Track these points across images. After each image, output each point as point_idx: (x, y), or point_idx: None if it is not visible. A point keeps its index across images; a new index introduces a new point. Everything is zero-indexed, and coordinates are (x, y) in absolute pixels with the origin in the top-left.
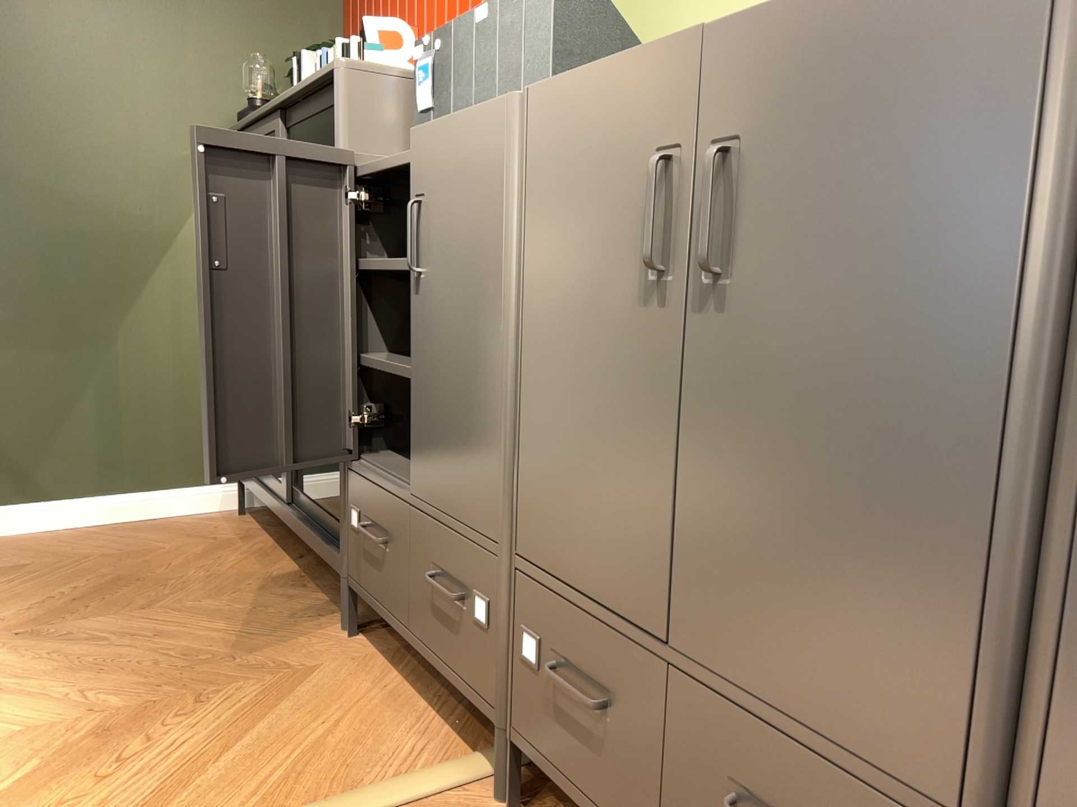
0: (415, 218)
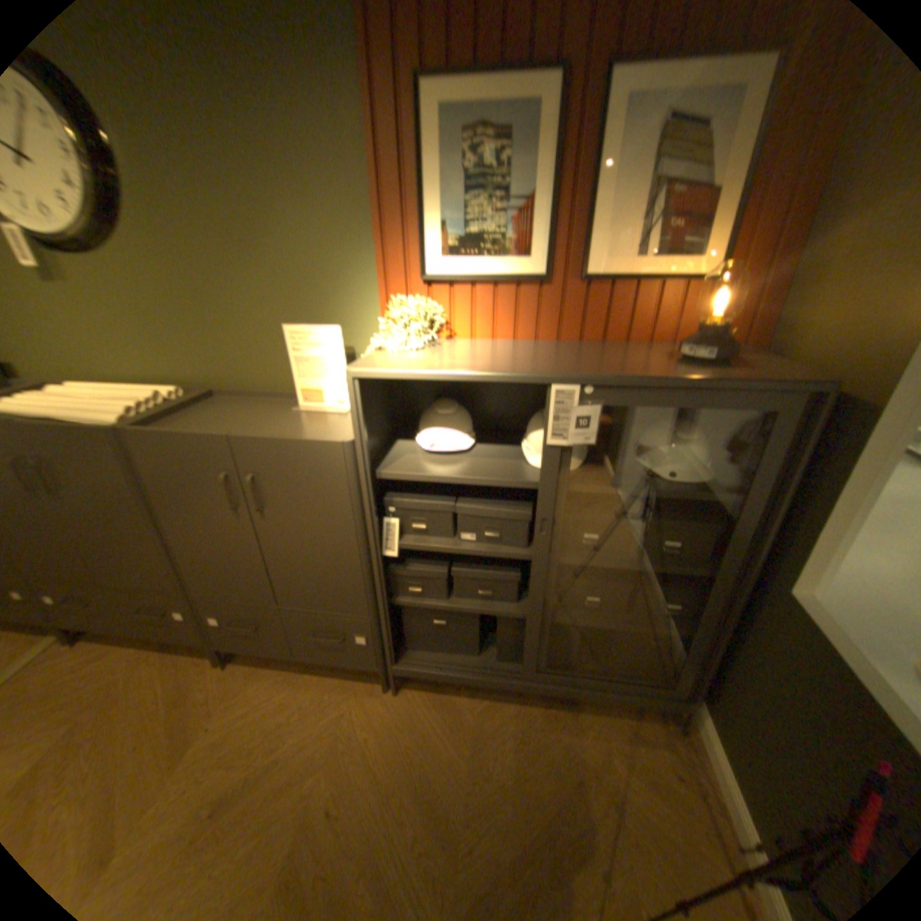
0: None
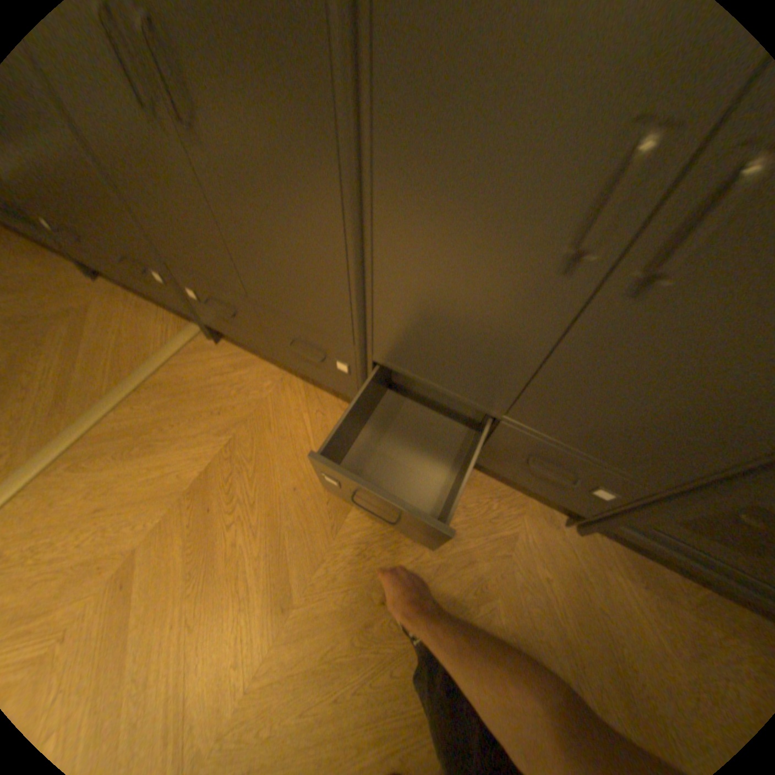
0: None
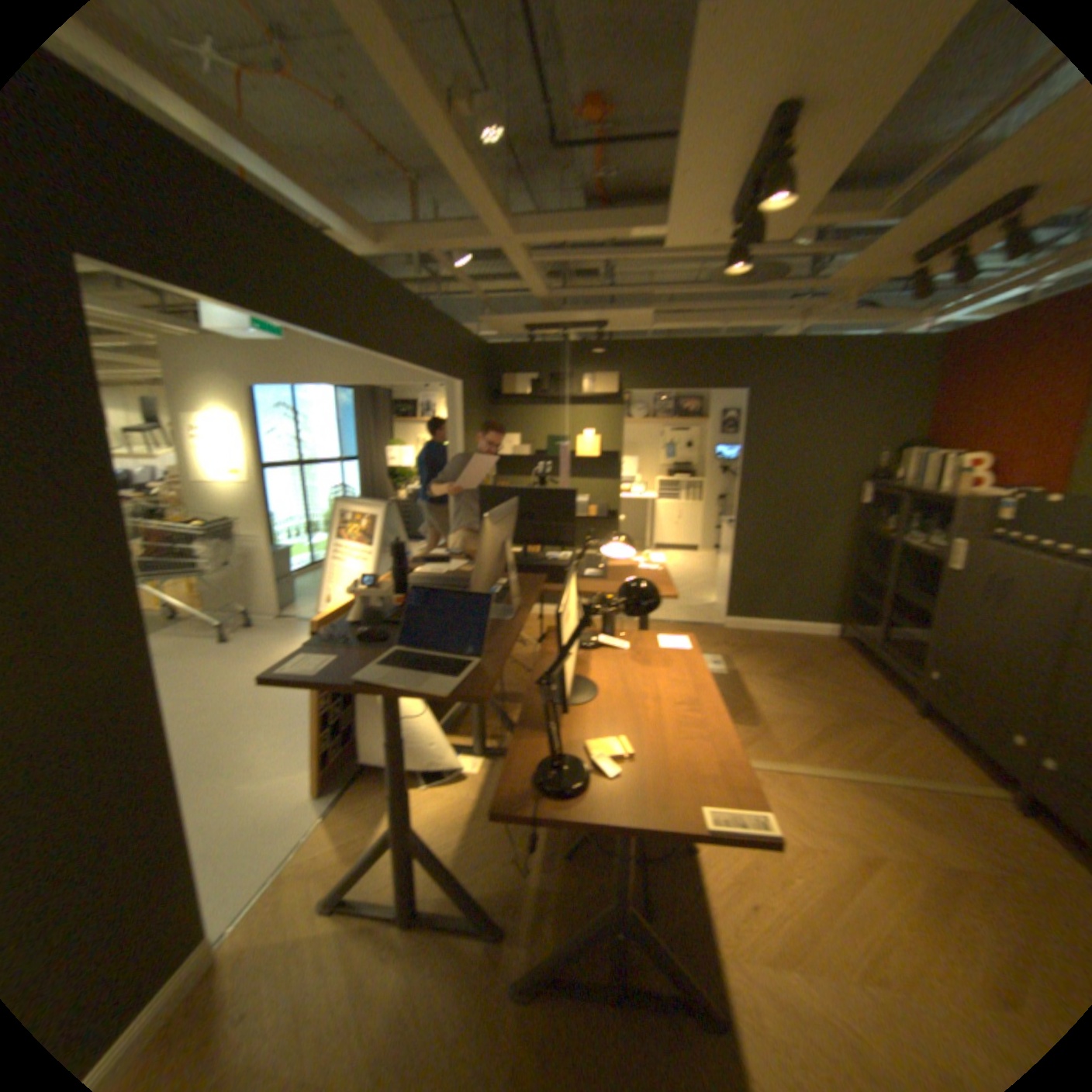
0: (1007, 583)
